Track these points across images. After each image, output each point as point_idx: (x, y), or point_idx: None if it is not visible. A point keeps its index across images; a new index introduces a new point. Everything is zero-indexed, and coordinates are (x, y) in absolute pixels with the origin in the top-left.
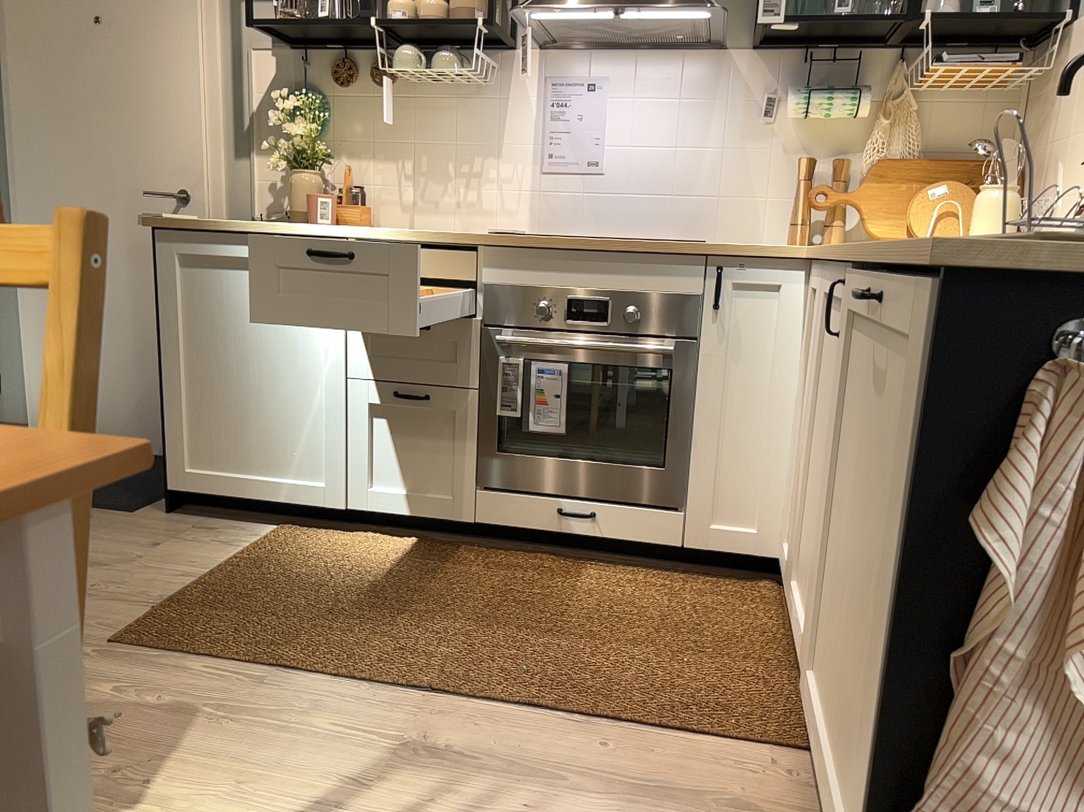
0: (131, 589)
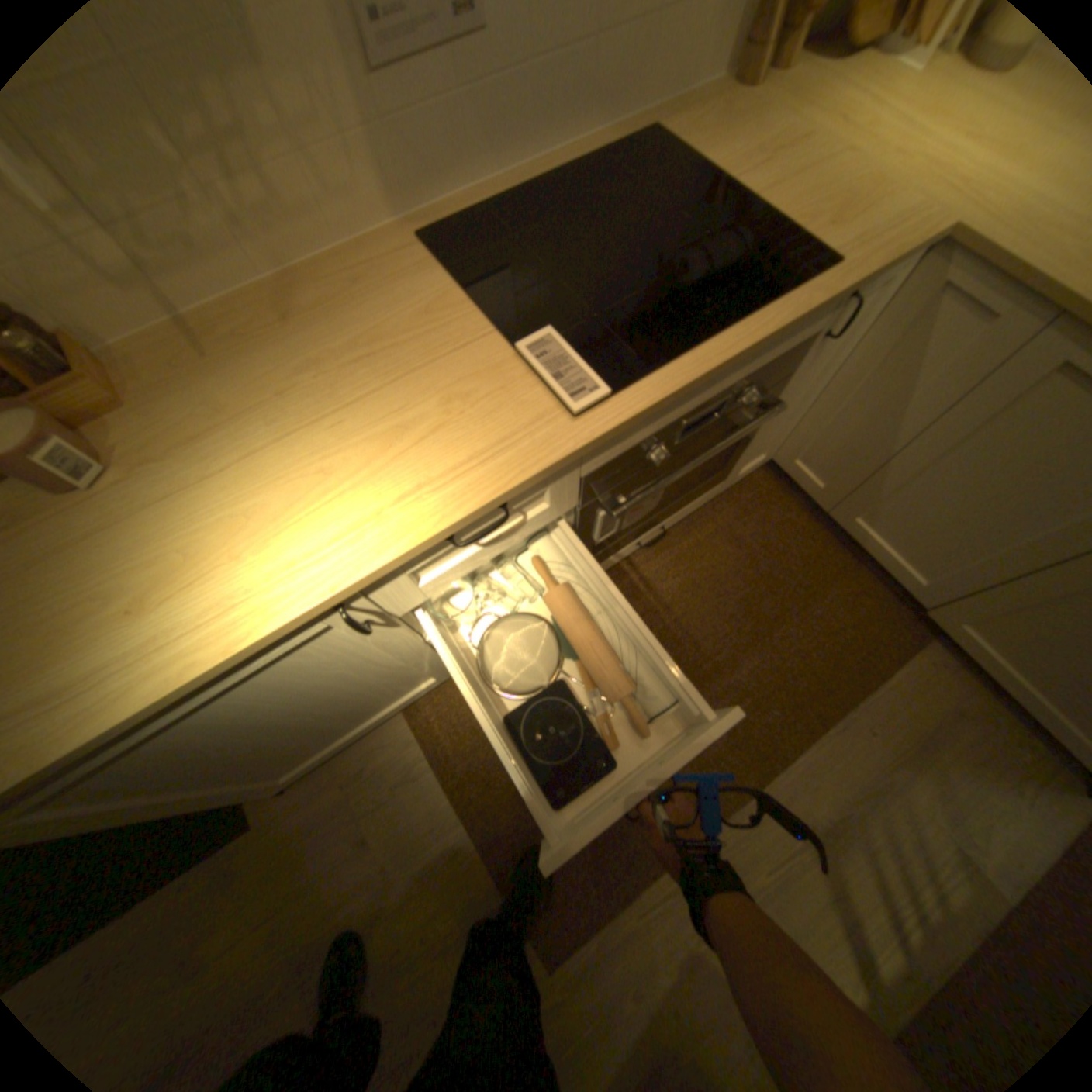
0: (459, 922)
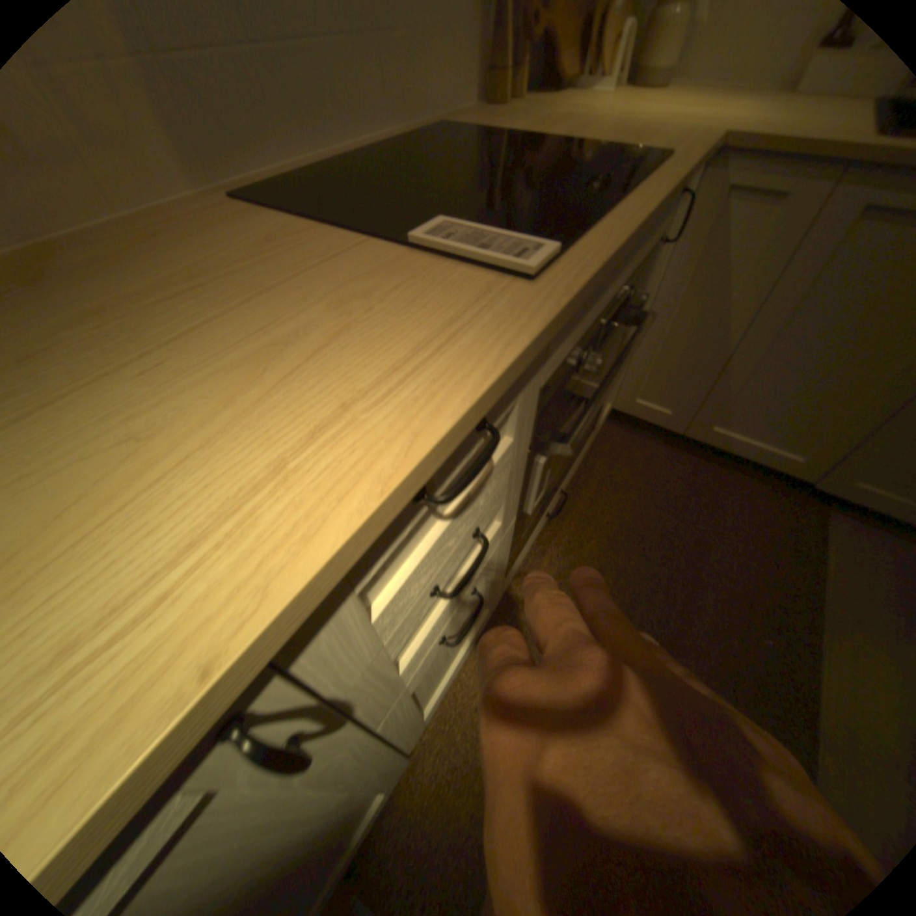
0: None
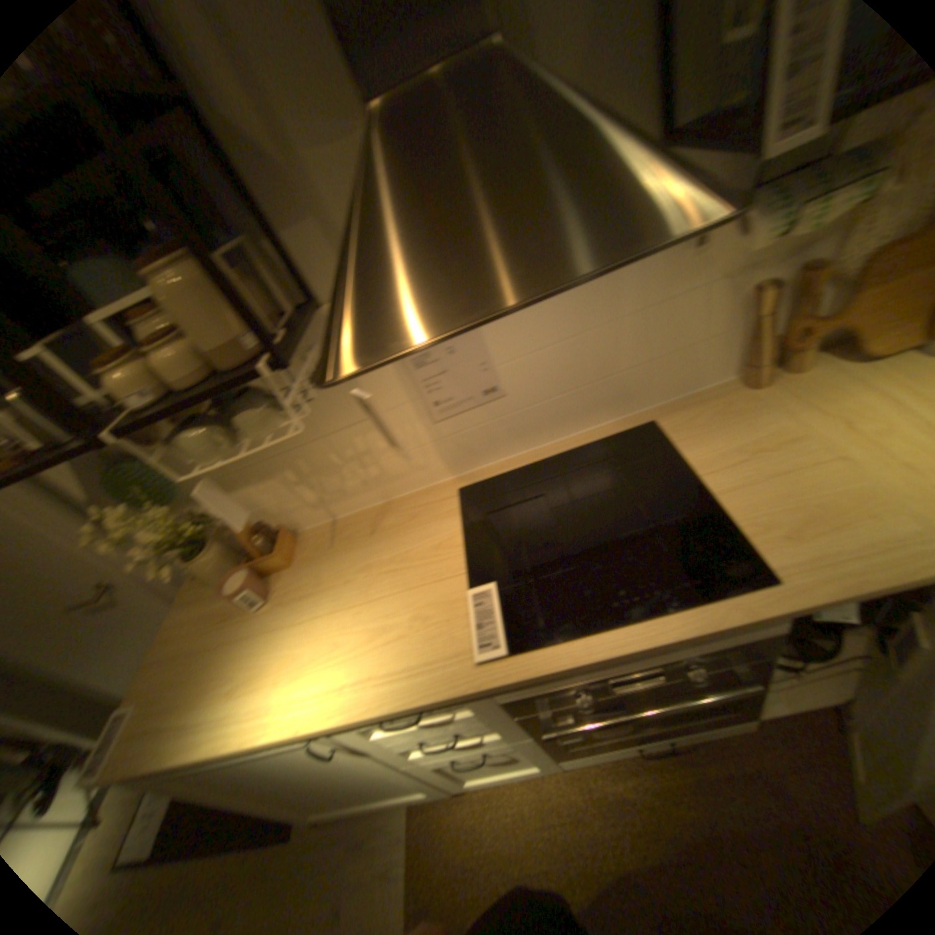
0: None
